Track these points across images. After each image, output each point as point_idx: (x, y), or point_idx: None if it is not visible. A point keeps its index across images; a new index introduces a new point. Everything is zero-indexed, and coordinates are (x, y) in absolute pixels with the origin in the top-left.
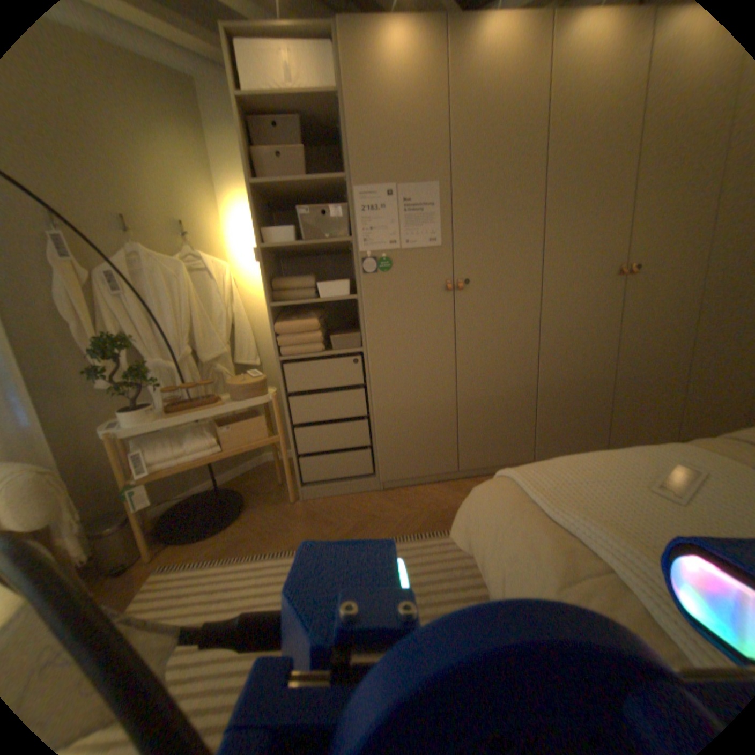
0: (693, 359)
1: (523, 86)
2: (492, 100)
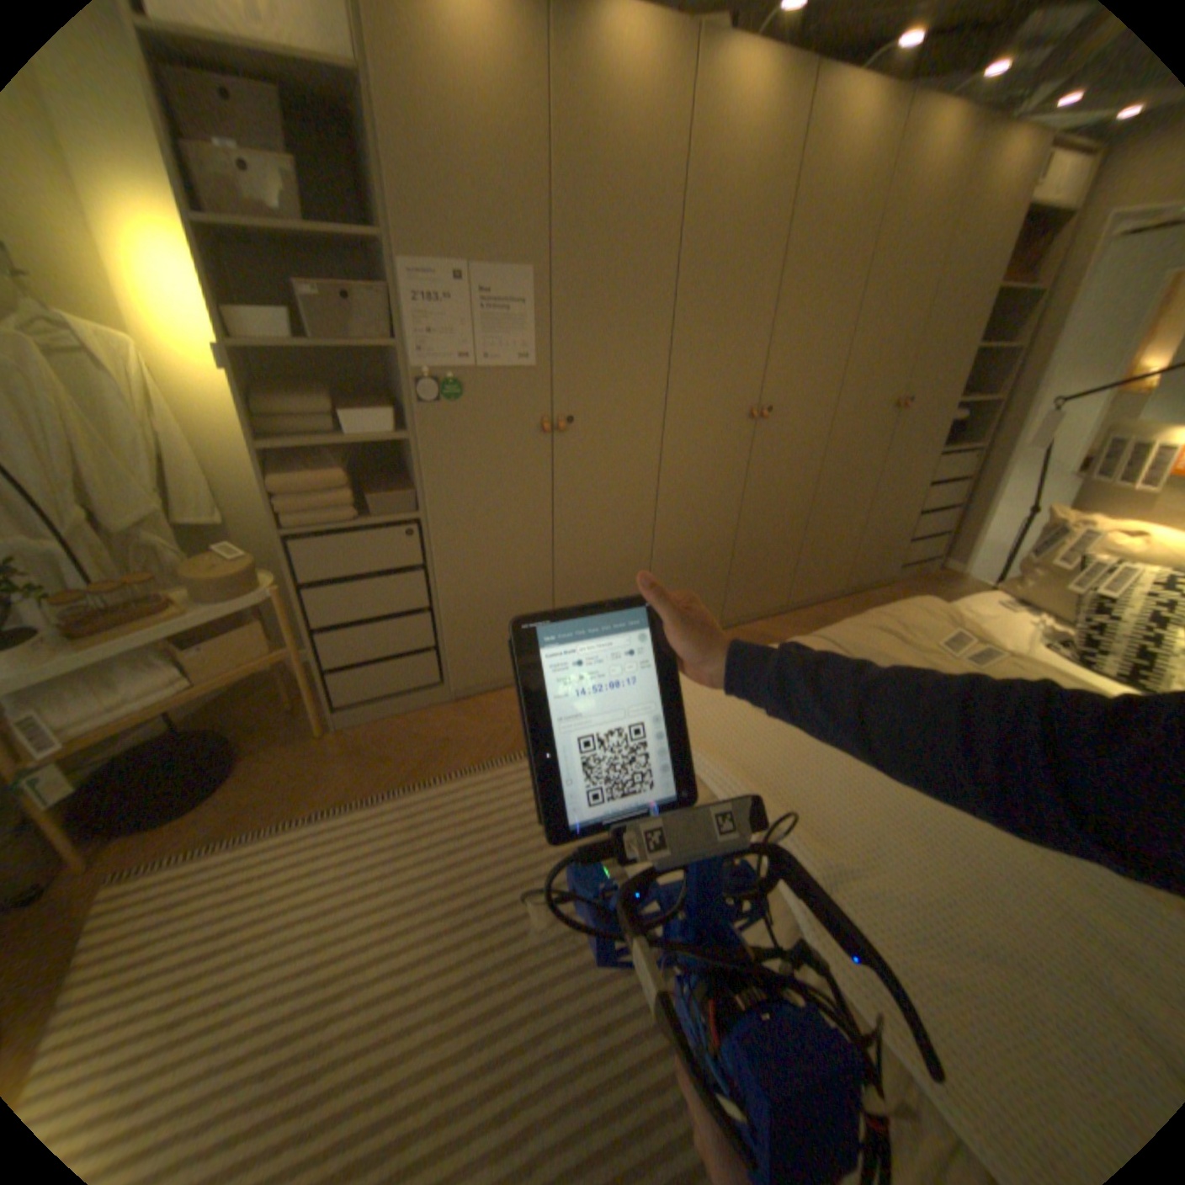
0: (811, 518)
1: (655, 141)
2: (613, 154)
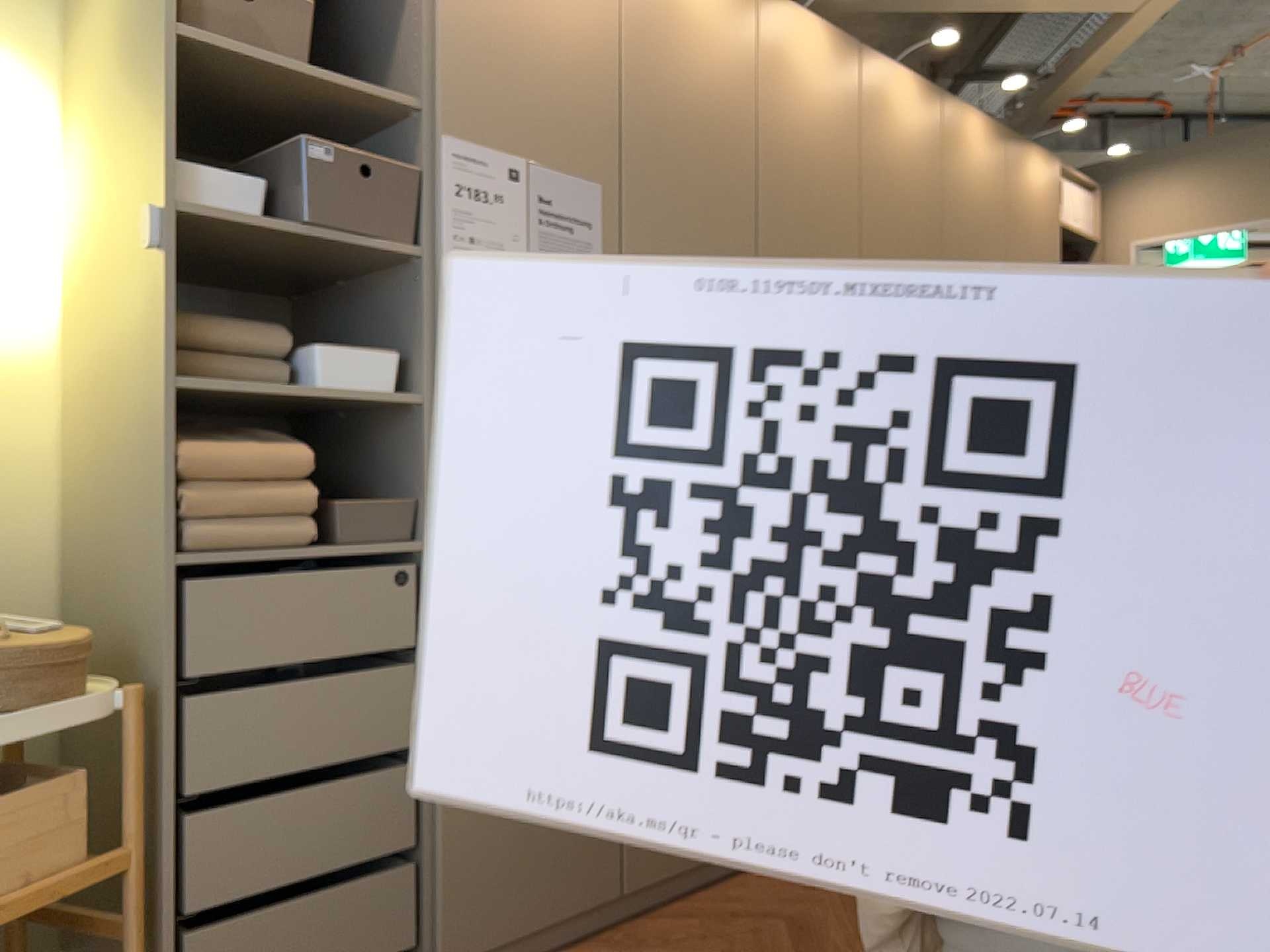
0: None
1: (727, 74)
2: (687, 76)
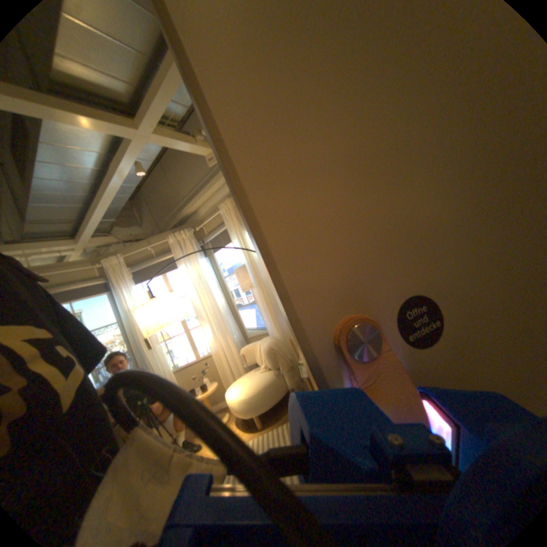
0: None
1: None
2: None
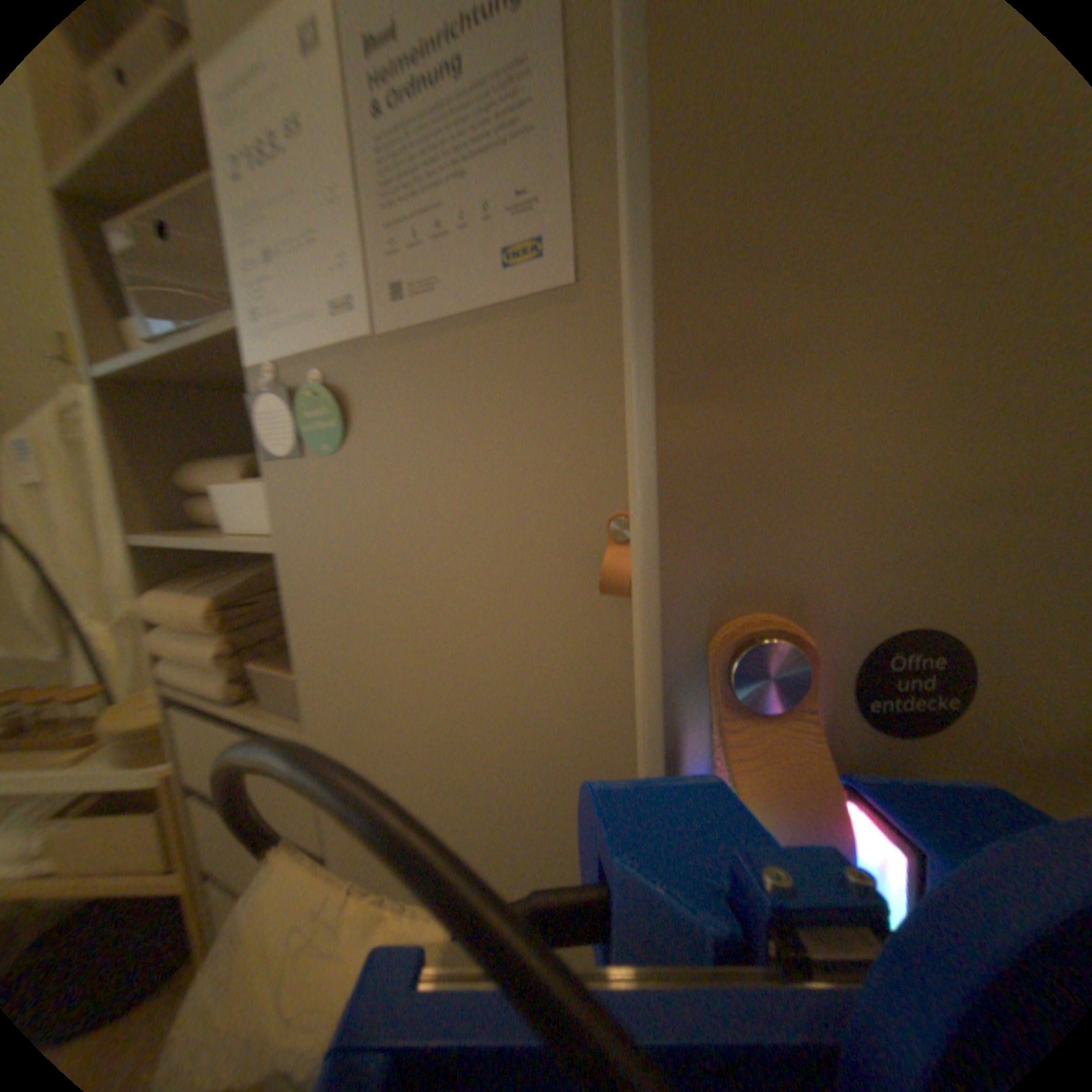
0: None
1: None
2: None
